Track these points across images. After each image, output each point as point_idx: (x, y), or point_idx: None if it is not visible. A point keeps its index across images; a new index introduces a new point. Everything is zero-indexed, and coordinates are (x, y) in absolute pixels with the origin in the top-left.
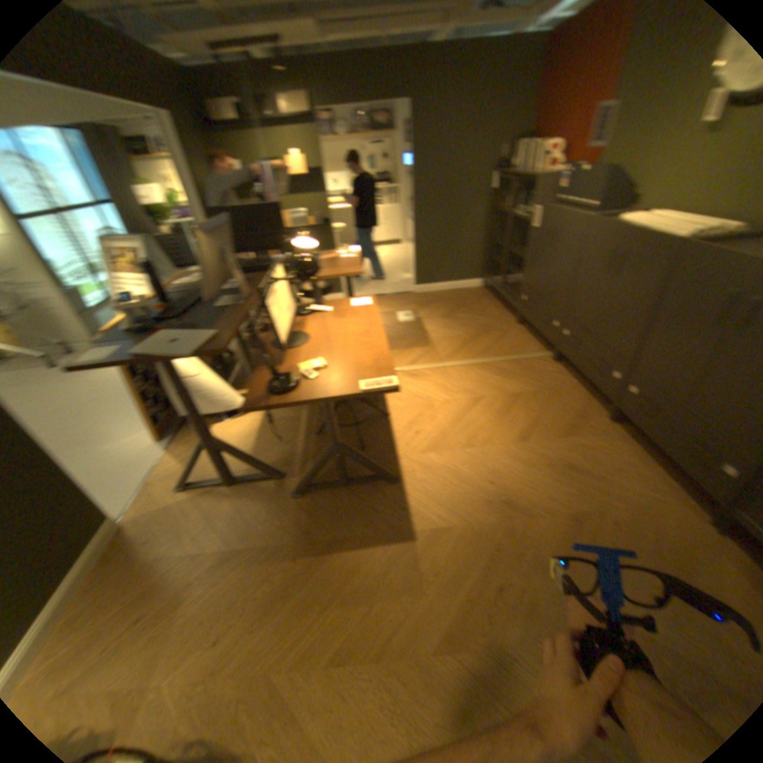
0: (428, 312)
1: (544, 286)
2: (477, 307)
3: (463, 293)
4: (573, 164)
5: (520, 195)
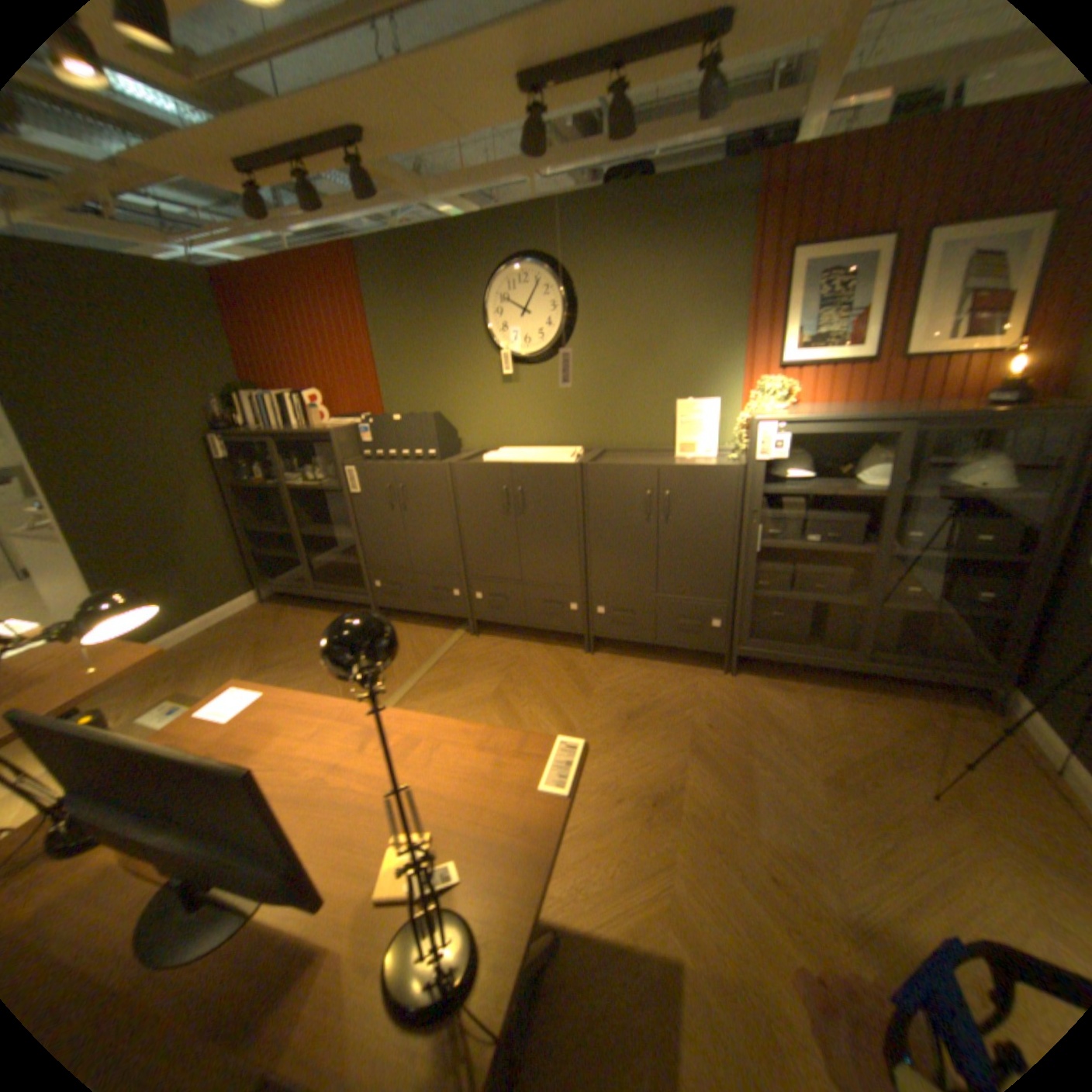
0: (214, 681)
1: (414, 555)
2: (295, 629)
3: (241, 622)
4: (375, 415)
5: (278, 460)
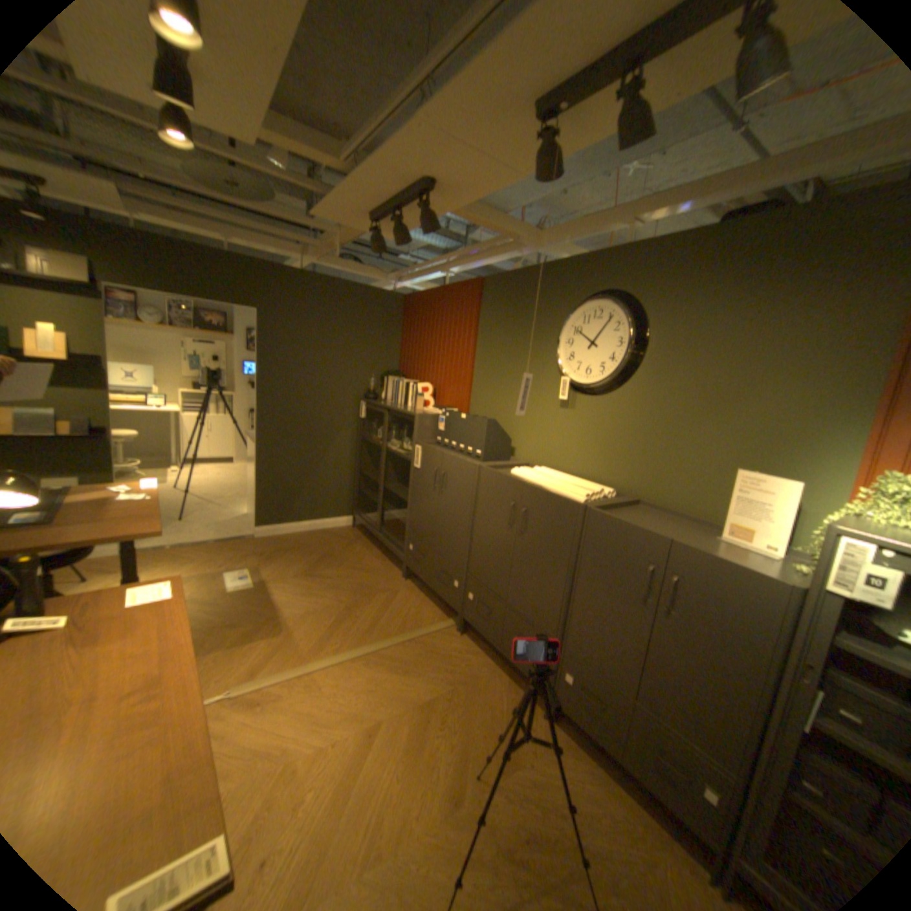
0: (279, 570)
1: (438, 536)
2: (352, 558)
3: (330, 536)
4: (451, 412)
5: (394, 430)
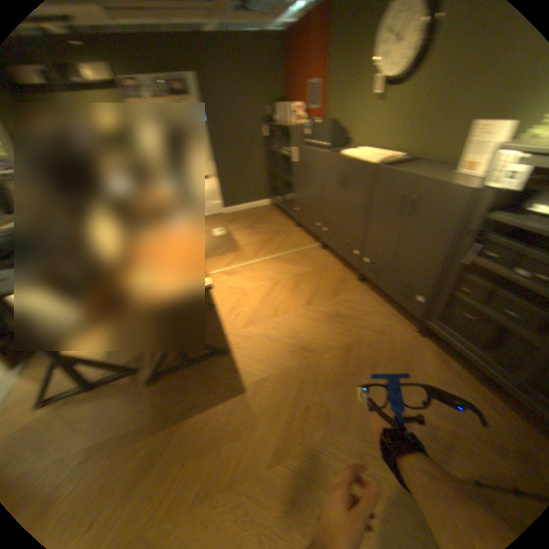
0: (234, 227)
1: (306, 200)
2: (268, 219)
3: (258, 210)
4: (310, 119)
5: (282, 140)
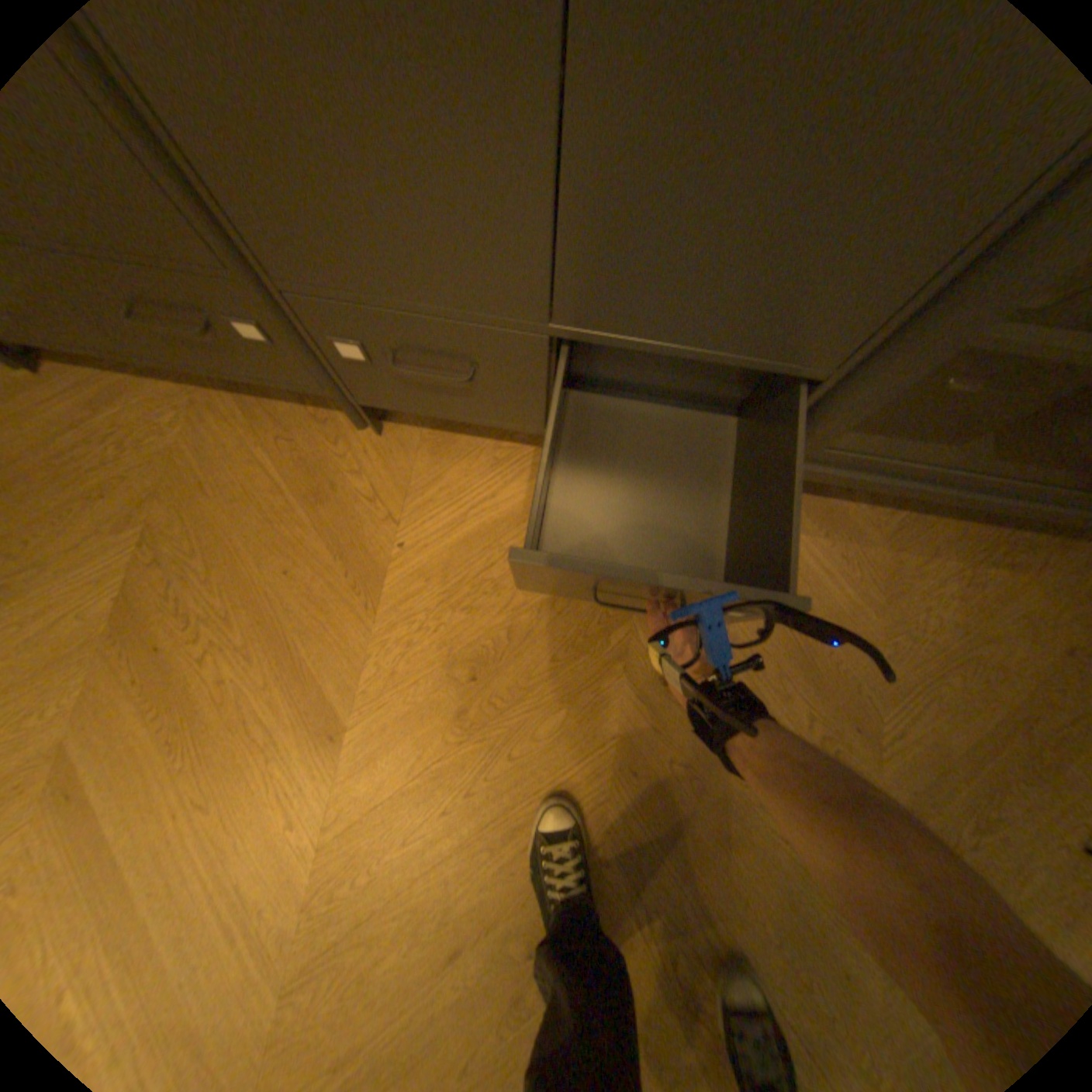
0: None
1: None
2: None
3: None
4: None
5: None
